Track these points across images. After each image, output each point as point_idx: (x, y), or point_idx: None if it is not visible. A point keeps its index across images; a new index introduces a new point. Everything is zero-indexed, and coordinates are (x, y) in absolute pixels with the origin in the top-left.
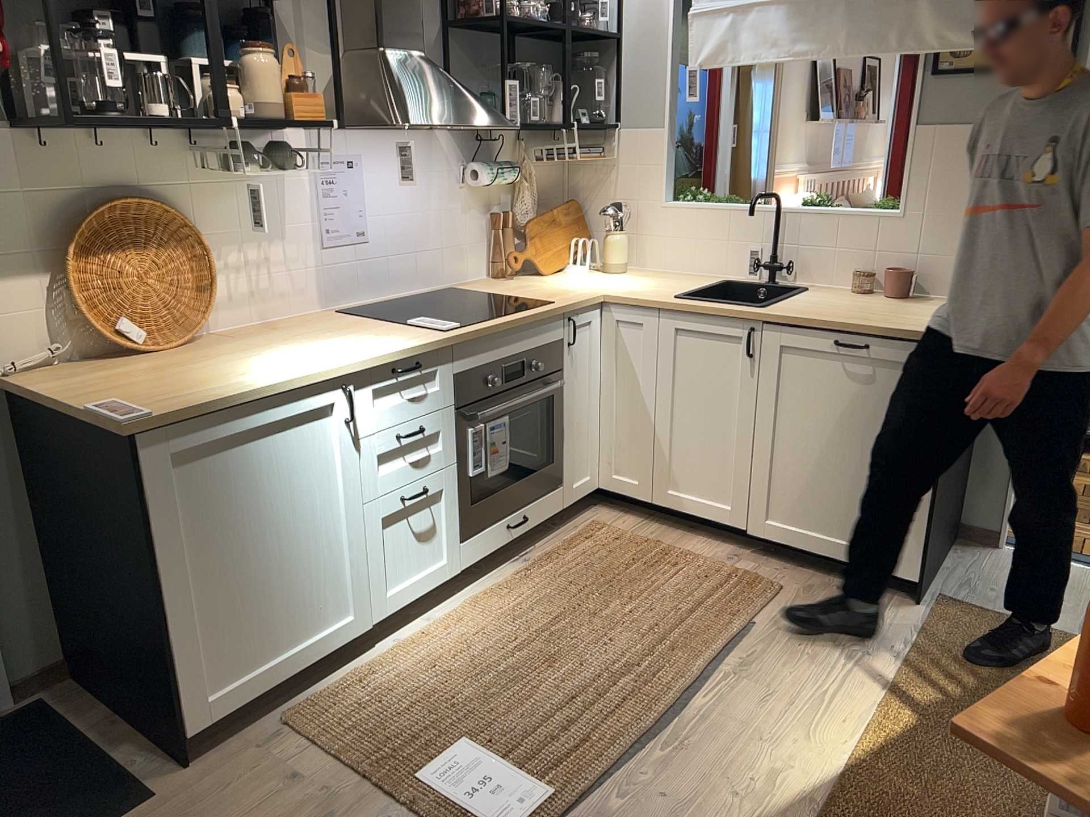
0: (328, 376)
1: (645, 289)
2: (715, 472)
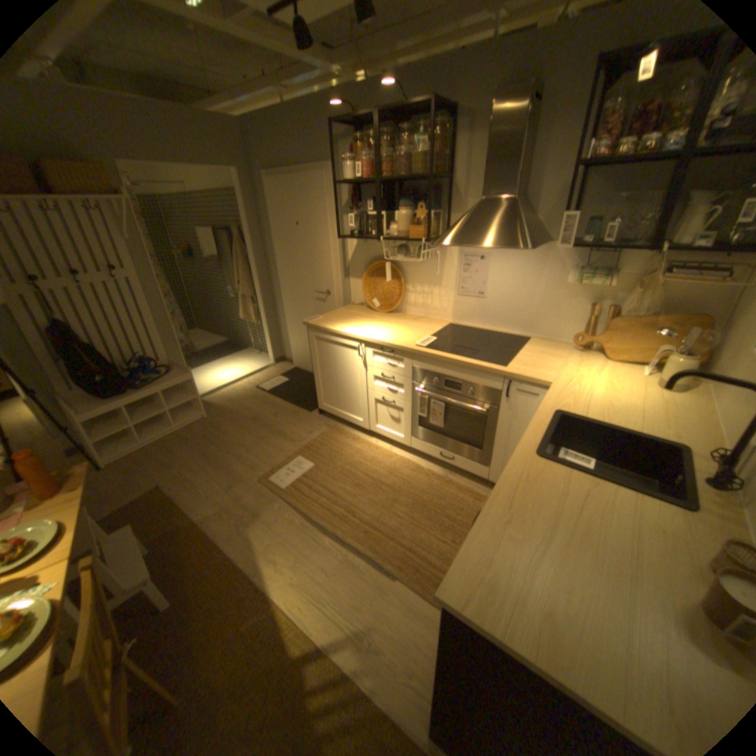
0: (353, 336)
1: (586, 400)
2: None
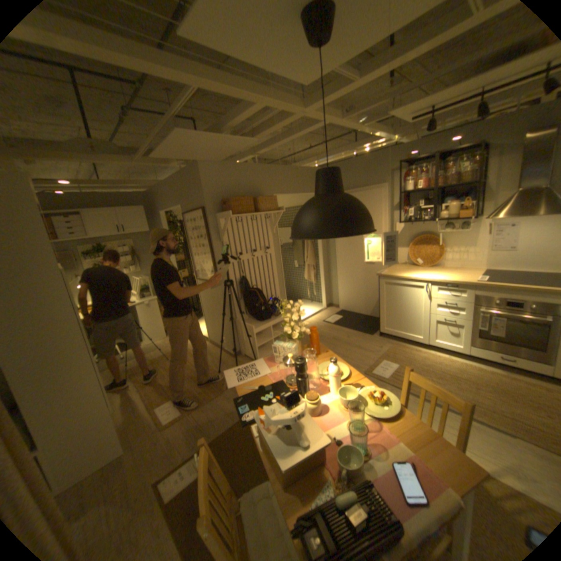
0: (421, 279)
1: None
2: None
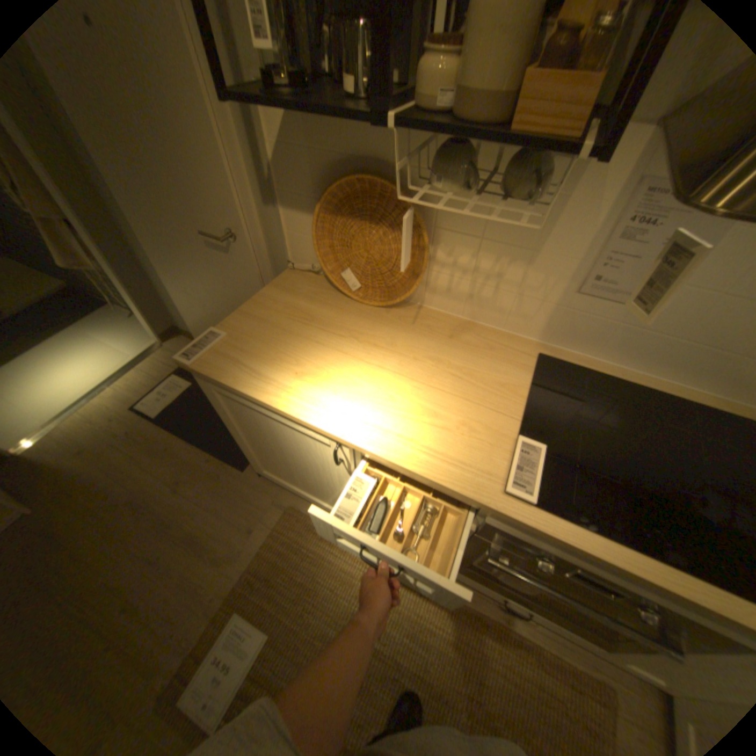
0: (319, 430)
1: None
2: None
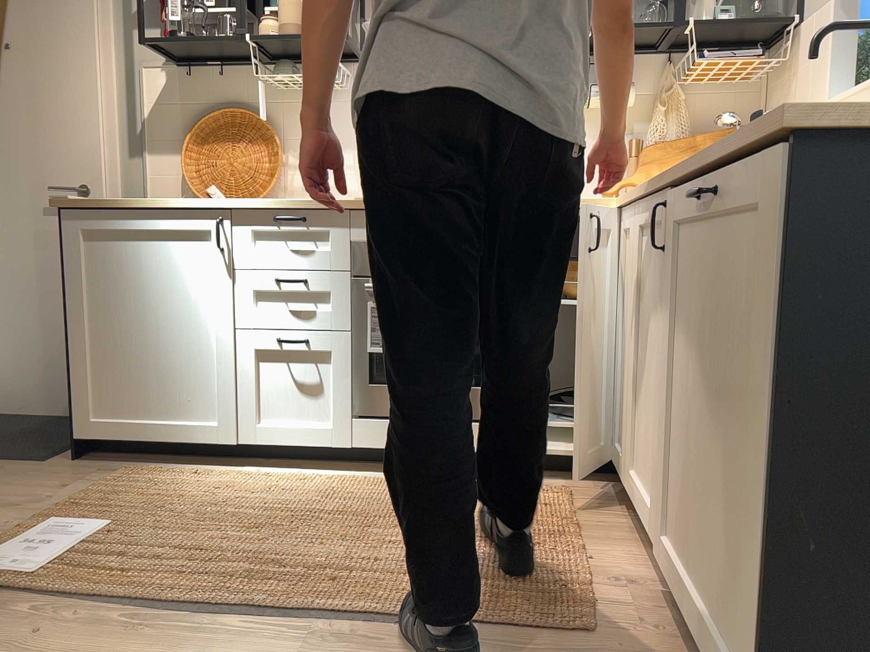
0: (202, 205)
1: None
2: (655, 448)
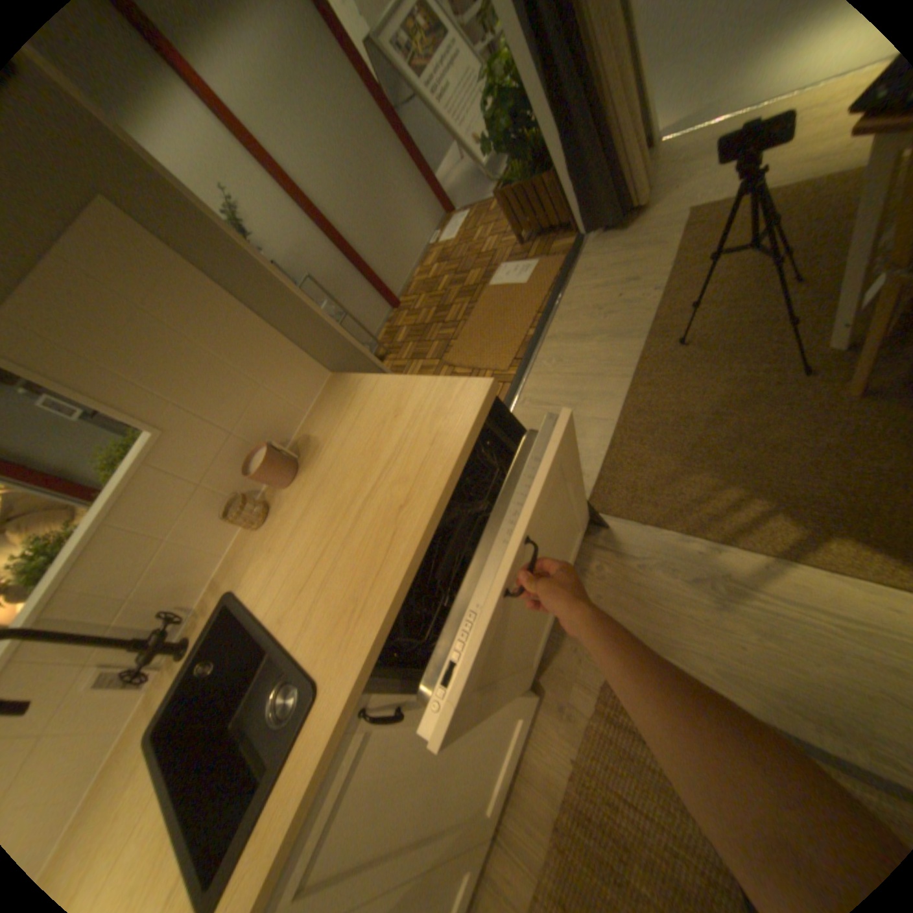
0: None
1: None
2: (488, 753)
